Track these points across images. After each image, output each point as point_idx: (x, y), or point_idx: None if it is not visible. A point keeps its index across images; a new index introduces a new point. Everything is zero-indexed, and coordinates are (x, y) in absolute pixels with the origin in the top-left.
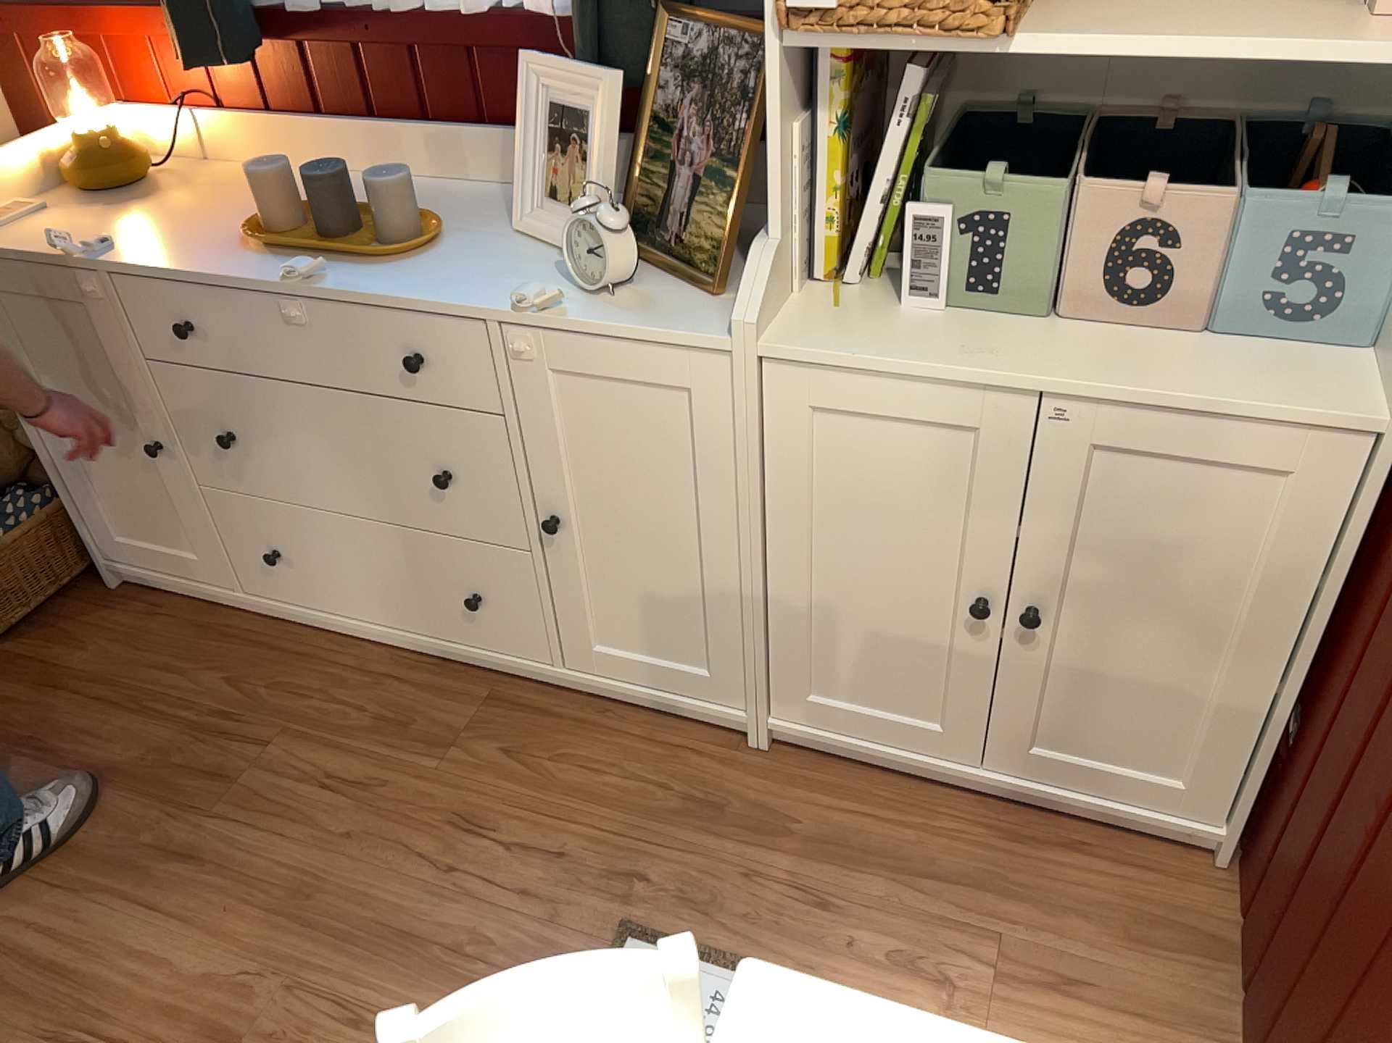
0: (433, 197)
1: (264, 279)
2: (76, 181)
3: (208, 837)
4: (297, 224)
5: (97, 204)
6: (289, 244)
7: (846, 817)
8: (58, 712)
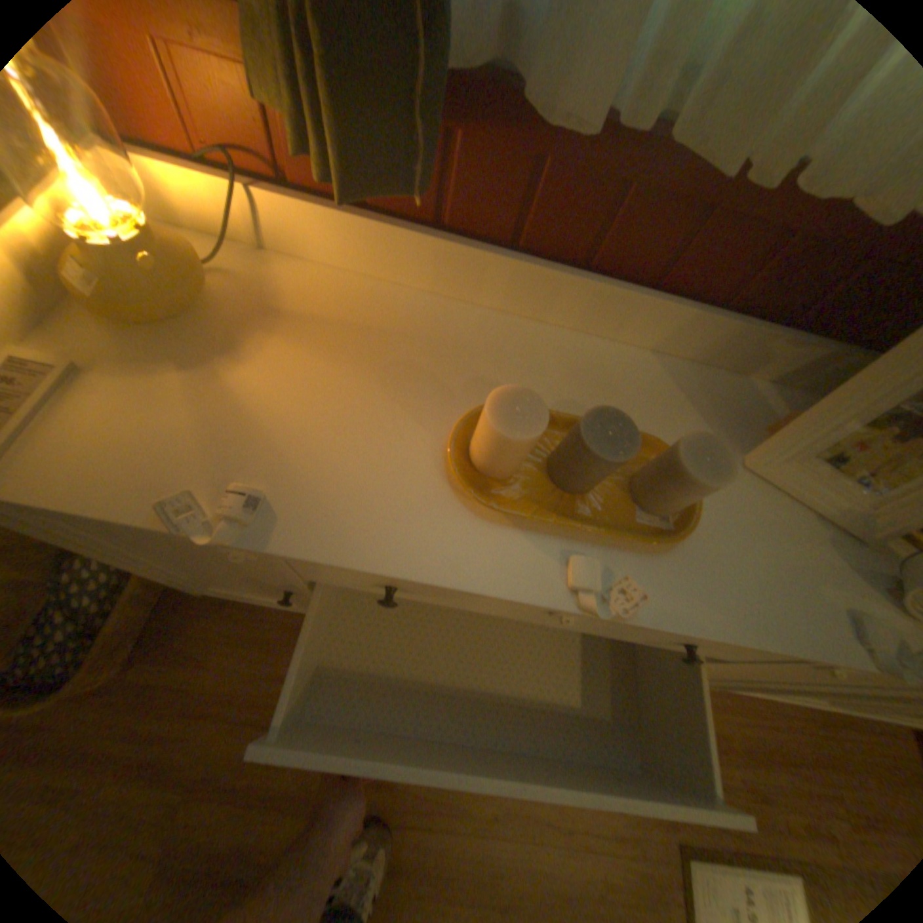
0: (608, 381)
1: (541, 589)
2: (107, 315)
3: (399, 850)
4: (527, 467)
5: (156, 357)
6: (550, 525)
7: (751, 733)
8: (213, 747)
